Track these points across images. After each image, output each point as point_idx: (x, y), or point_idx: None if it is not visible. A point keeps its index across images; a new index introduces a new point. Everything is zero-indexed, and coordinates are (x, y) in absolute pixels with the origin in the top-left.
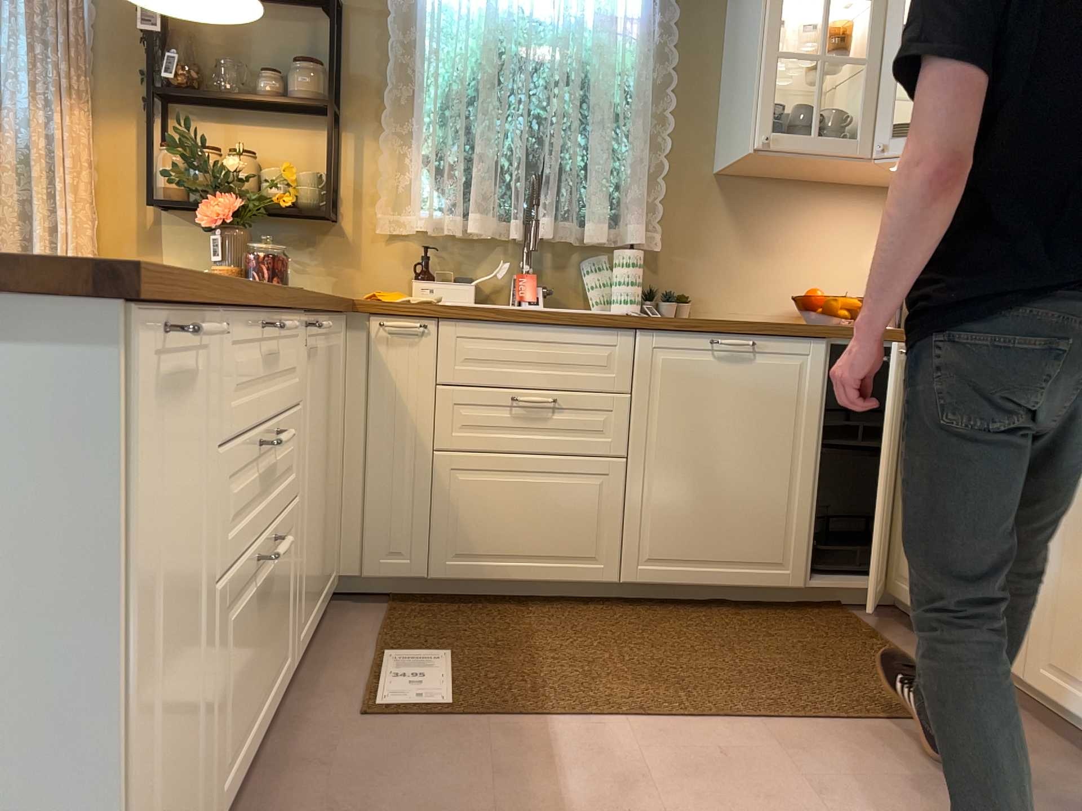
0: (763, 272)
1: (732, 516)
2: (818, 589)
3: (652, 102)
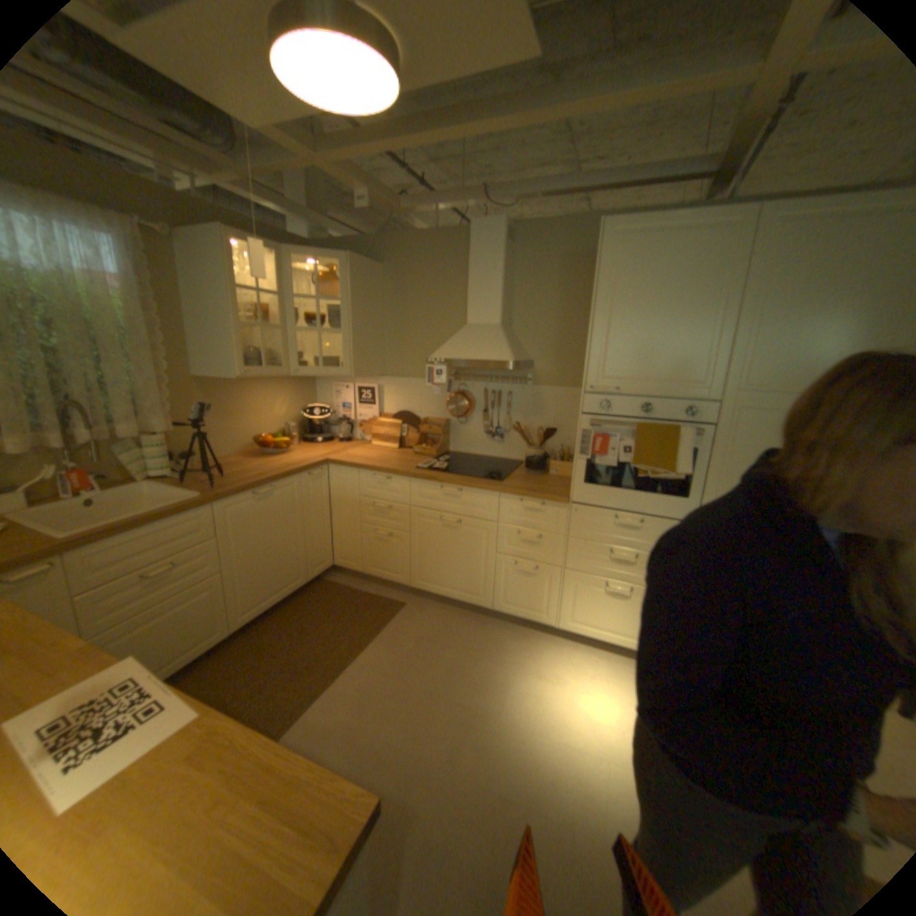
0: (228, 429)
1: (274, 571)
2: (311, 580)
3: (138, 336)
